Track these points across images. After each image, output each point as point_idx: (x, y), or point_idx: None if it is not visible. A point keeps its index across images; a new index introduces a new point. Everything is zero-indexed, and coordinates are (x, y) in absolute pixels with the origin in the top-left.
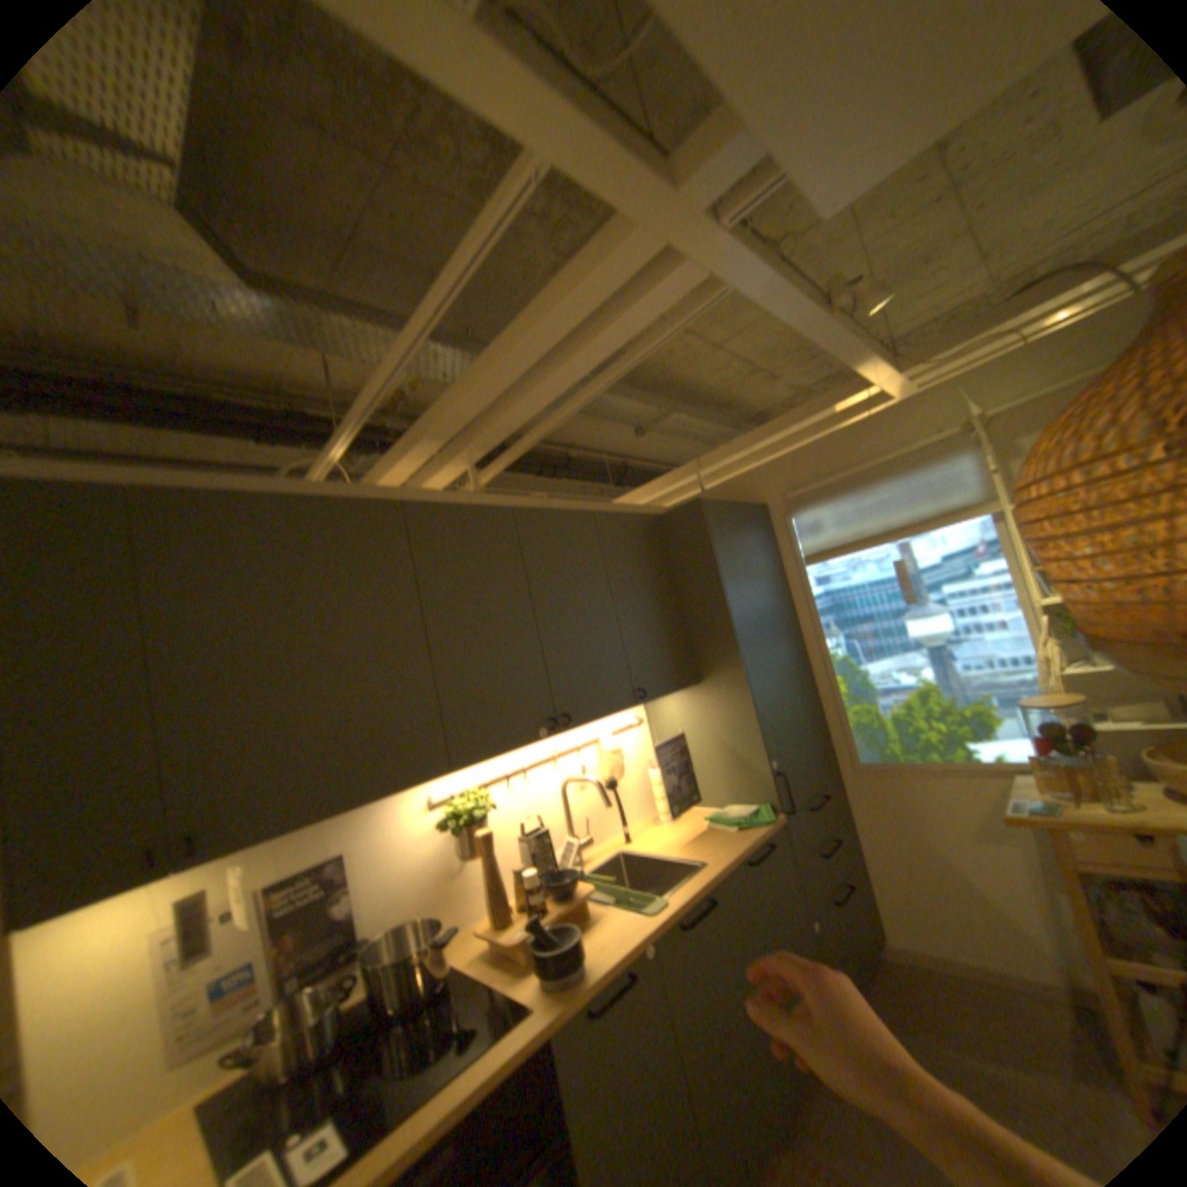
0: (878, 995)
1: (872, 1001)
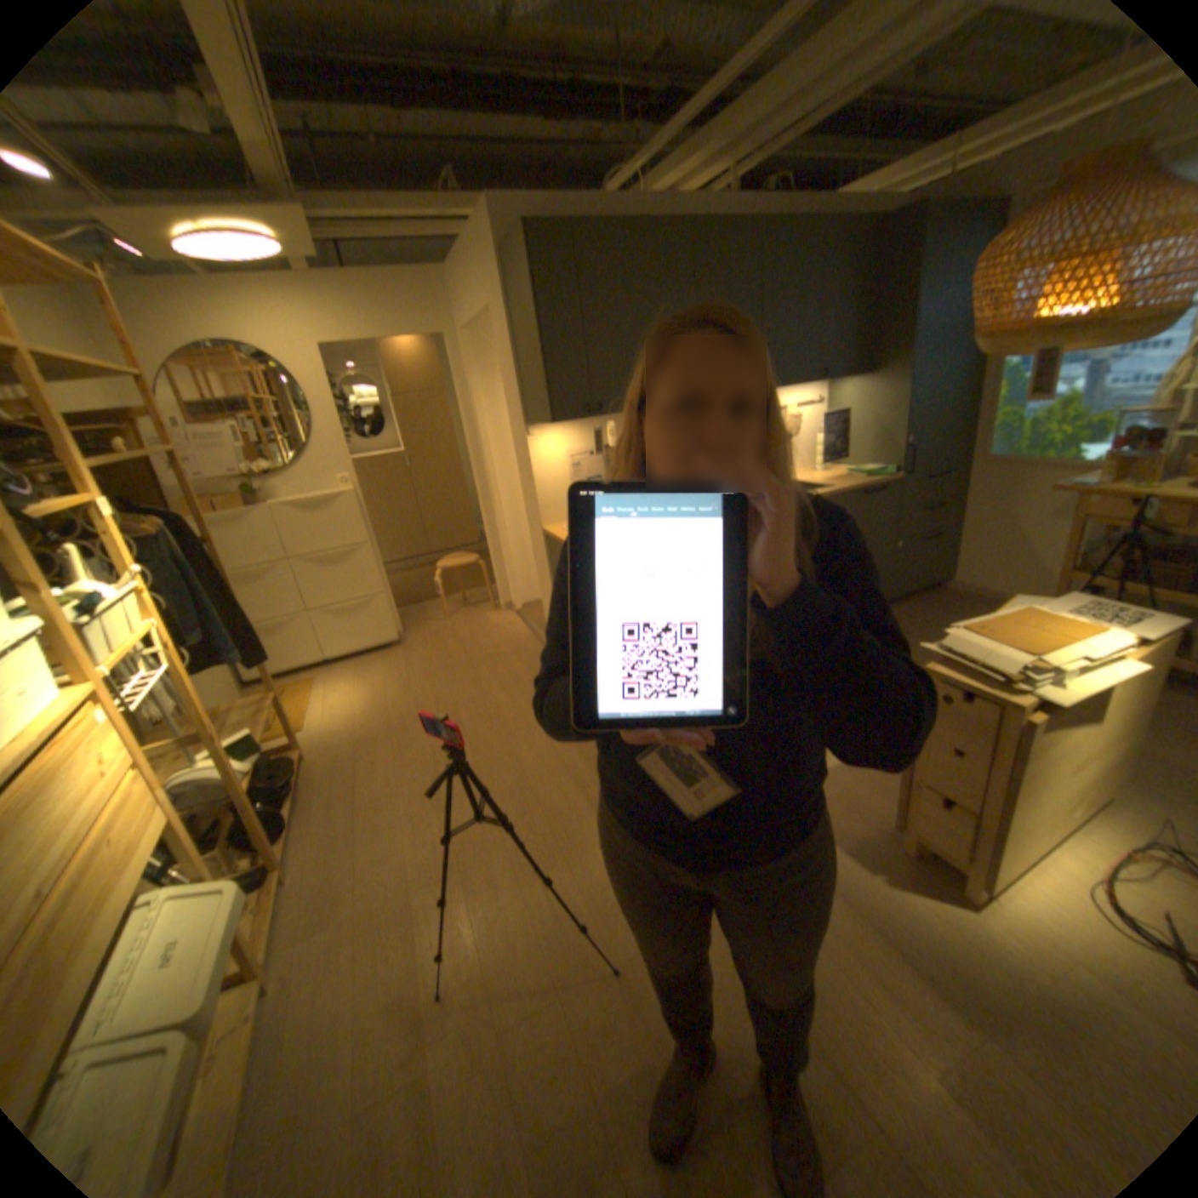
0: (929, 598)
1: (923, 599)
